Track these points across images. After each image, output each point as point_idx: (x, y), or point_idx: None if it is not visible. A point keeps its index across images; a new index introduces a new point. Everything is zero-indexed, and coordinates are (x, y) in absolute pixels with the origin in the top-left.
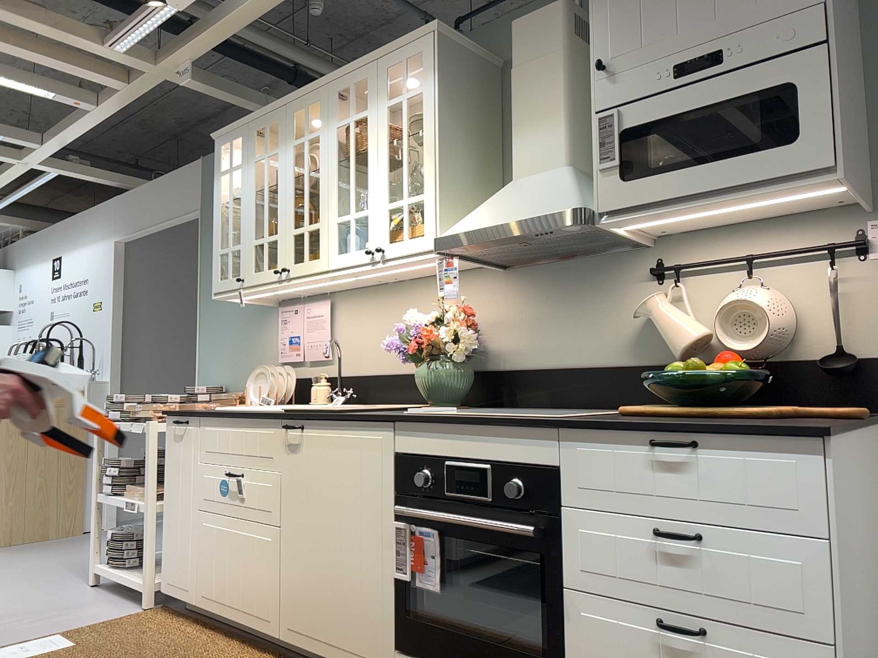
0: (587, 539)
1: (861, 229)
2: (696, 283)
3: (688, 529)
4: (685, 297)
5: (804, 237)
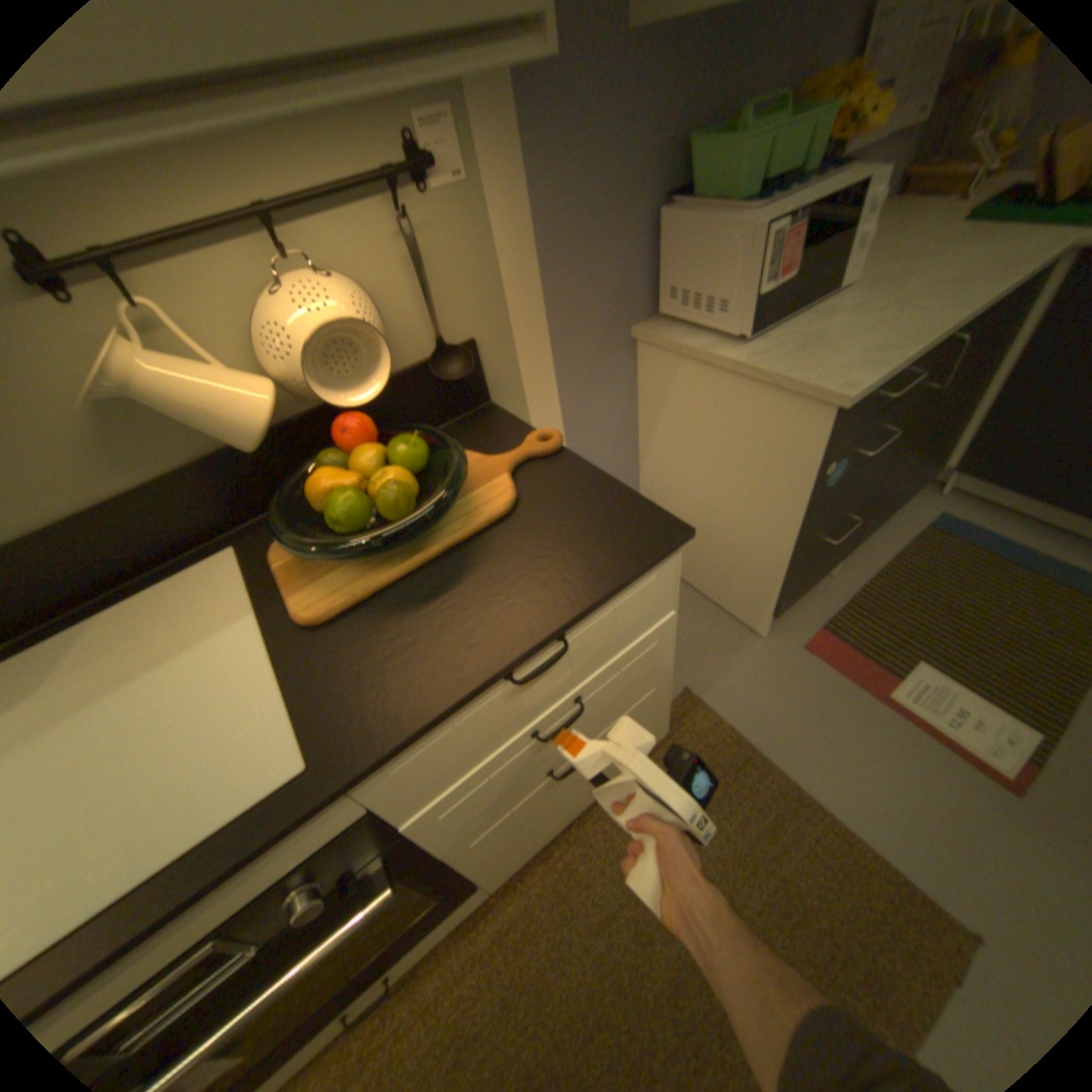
0: (450, 812)
1: (408, 126)
2: (161, 282)
3: (561, 704)
4: (159, 321)
5: (327, 146)
